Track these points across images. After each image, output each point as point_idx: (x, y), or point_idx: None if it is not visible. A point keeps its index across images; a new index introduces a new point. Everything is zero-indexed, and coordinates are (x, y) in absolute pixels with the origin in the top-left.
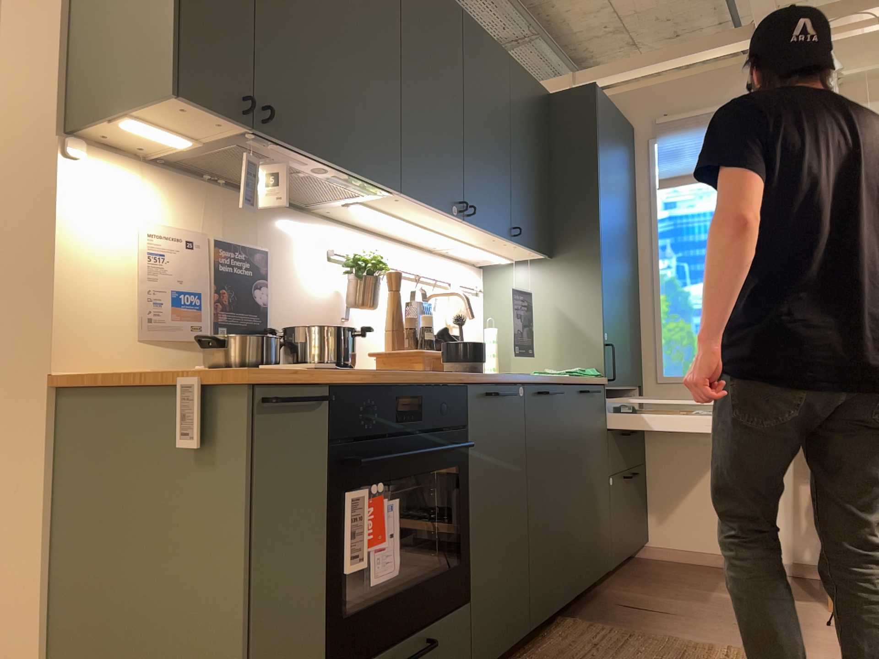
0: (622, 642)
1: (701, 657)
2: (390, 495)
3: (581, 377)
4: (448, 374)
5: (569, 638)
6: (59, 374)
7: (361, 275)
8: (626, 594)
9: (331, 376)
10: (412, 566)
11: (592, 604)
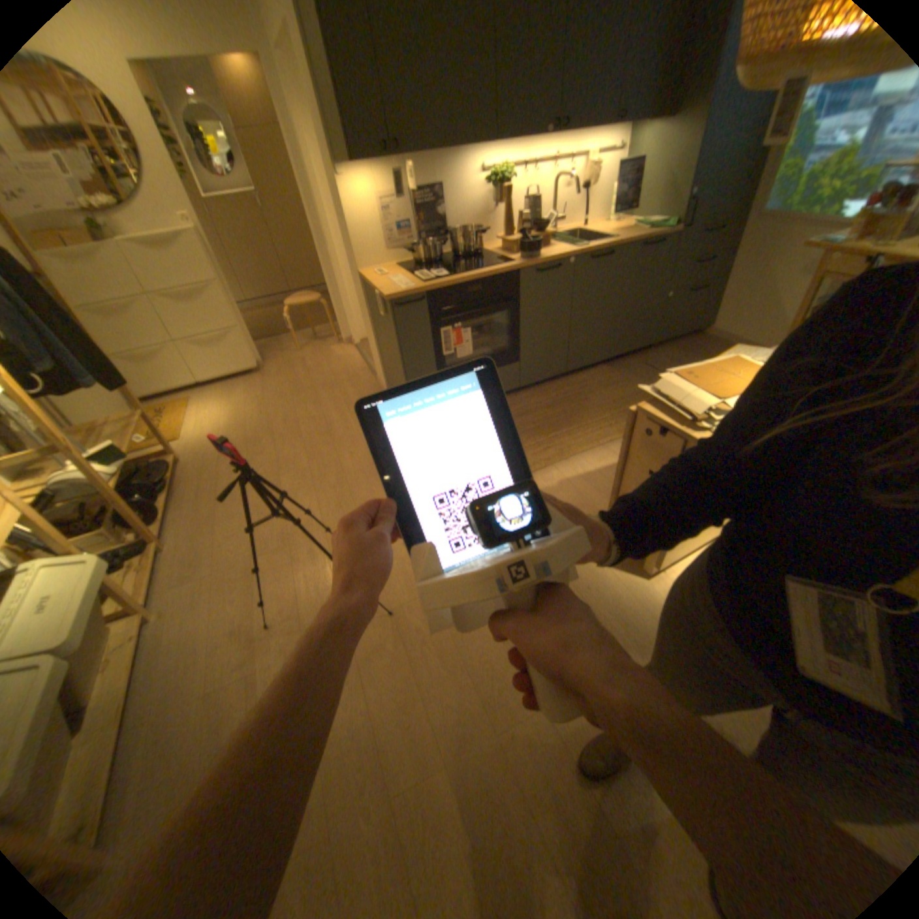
0: (613, 384)
1: (638, 399)
2: (473, 323)
3: (655, 229)
4: (515, 260)
5: (591, 377)
6: (359, 272)
7: (500, 180)
8: (654, 358)
9: (423, 290)
10: (496, 346)
11: (628, 360)
